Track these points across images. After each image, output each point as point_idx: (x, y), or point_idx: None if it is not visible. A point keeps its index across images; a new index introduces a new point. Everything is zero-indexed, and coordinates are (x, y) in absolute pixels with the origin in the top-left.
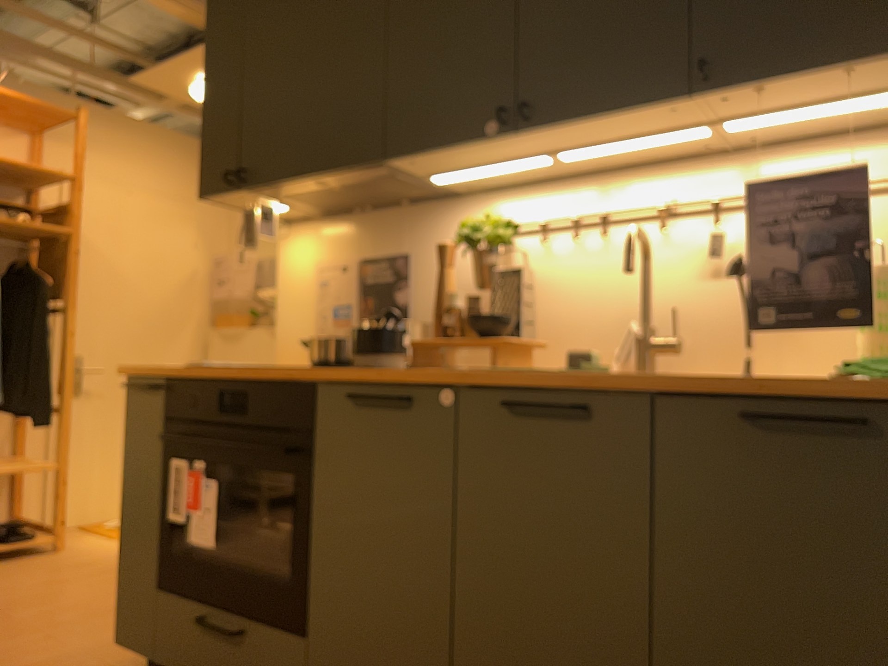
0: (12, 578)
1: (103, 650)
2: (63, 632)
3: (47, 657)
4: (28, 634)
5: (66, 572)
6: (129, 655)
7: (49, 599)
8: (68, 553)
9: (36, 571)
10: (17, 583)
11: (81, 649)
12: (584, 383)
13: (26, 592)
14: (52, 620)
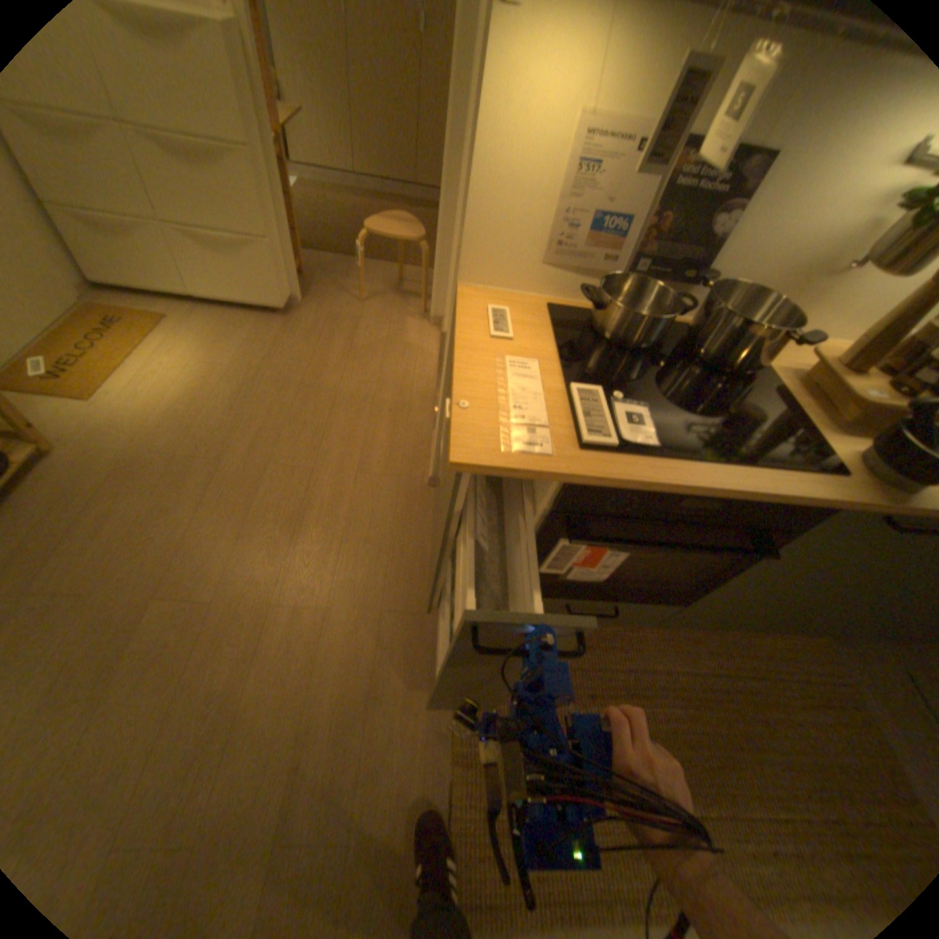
0: (77, 528)
1: (364, 592)
2: (292, 586)
3: (334, 629)
4: (263, 610)
5: (132, 488)
6: (396, 586)
7: (193, 545)
8: (68, 447)
9: (87, 502)
10: (104, 535)
11: (346, 601)
12: None
13: (144, 546)
14: (251, 575)
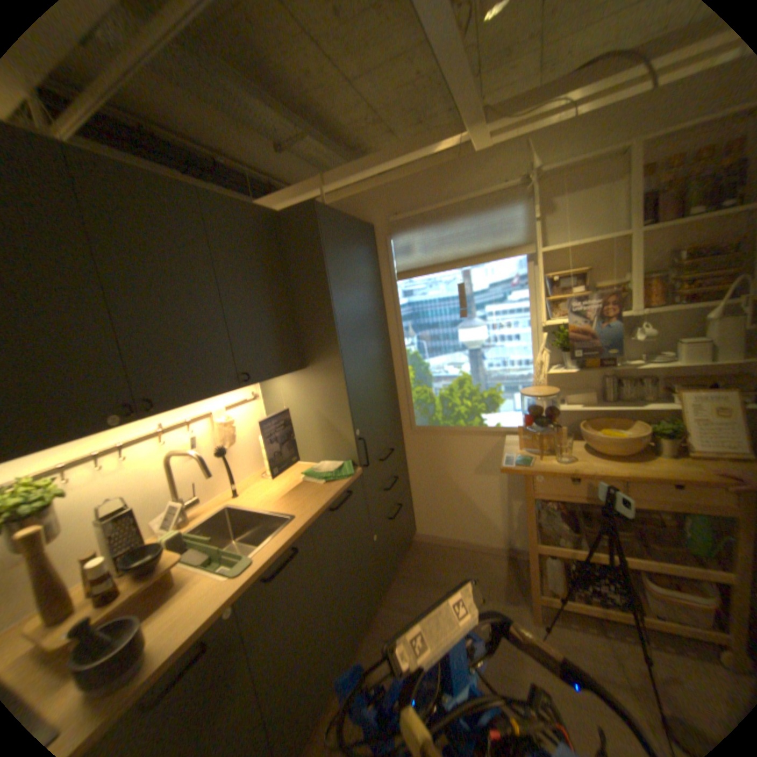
0: None
1: None
2: None
3: None
4: None
5: None
6: None
7: None
8: None
9: None
10: None
11: None
12: (291, 540)
13: None
14: None
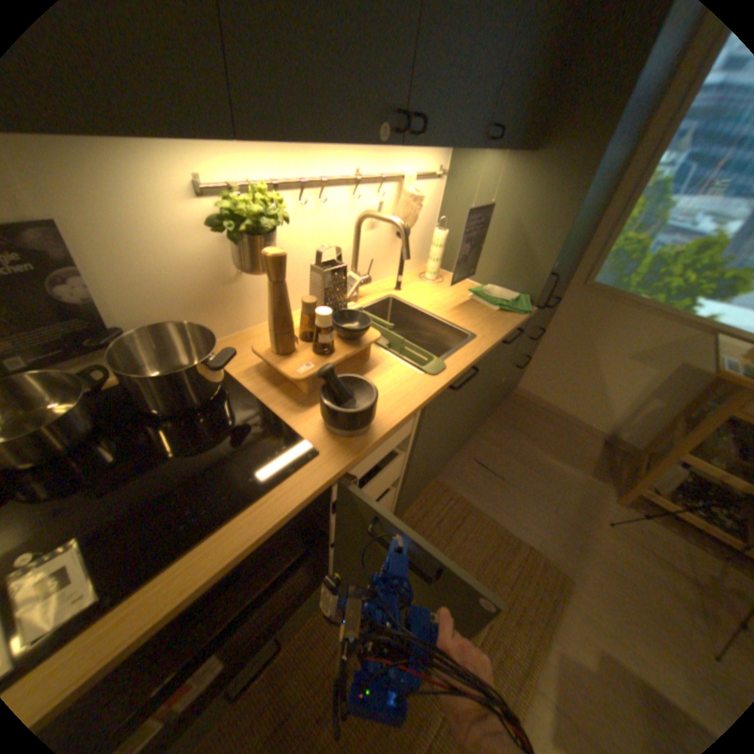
0: None
1: None
2: None
3: None
4: None
5: None
6: None
7: None
8: None
9: None
10: None
11: None
12: (477, 359)
13: None
14: None
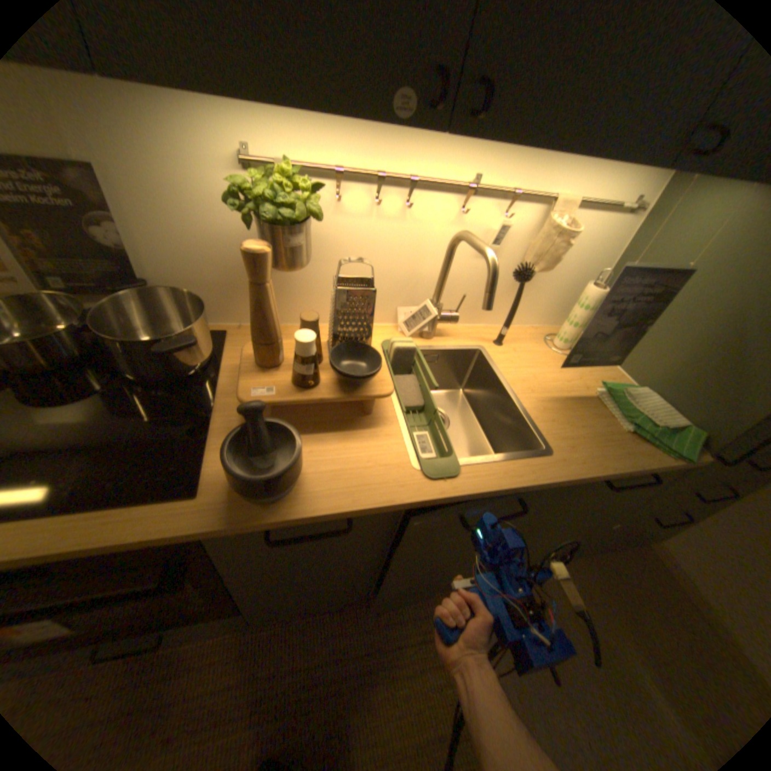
0: None
1: None
2: None
3: None
4: None
5: None
6: None
7: None
8: None
9: None
10: None
11: None
12: (526, 488)
13: None
14: None
